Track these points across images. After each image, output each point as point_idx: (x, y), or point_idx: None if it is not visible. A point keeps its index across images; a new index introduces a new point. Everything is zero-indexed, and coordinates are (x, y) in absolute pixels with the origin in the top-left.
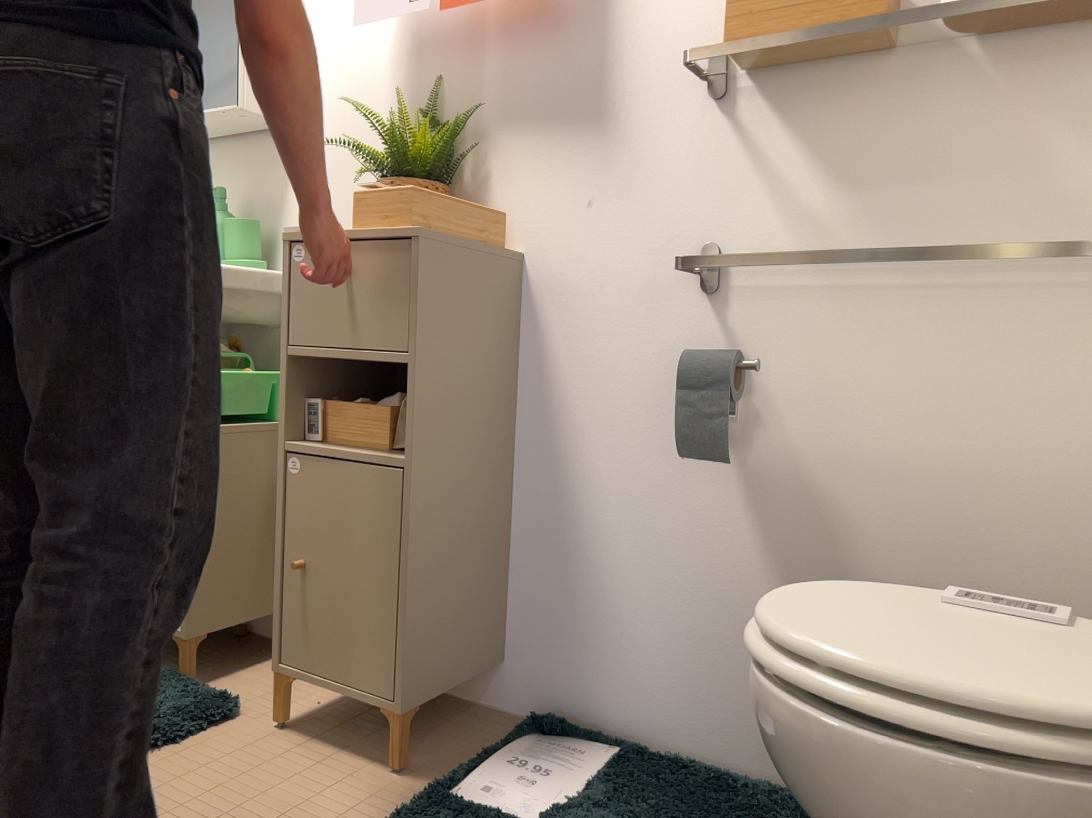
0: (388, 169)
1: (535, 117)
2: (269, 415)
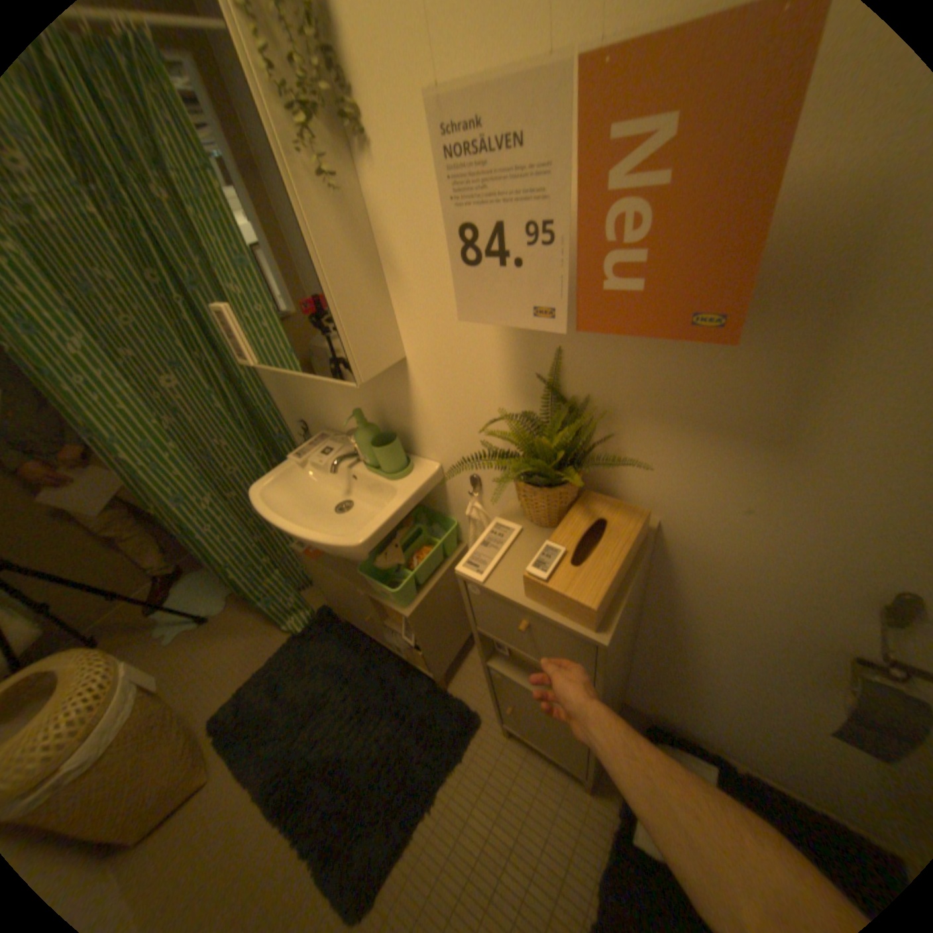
0: (523, 460)
1: (689, 416)
2: (444, 553)
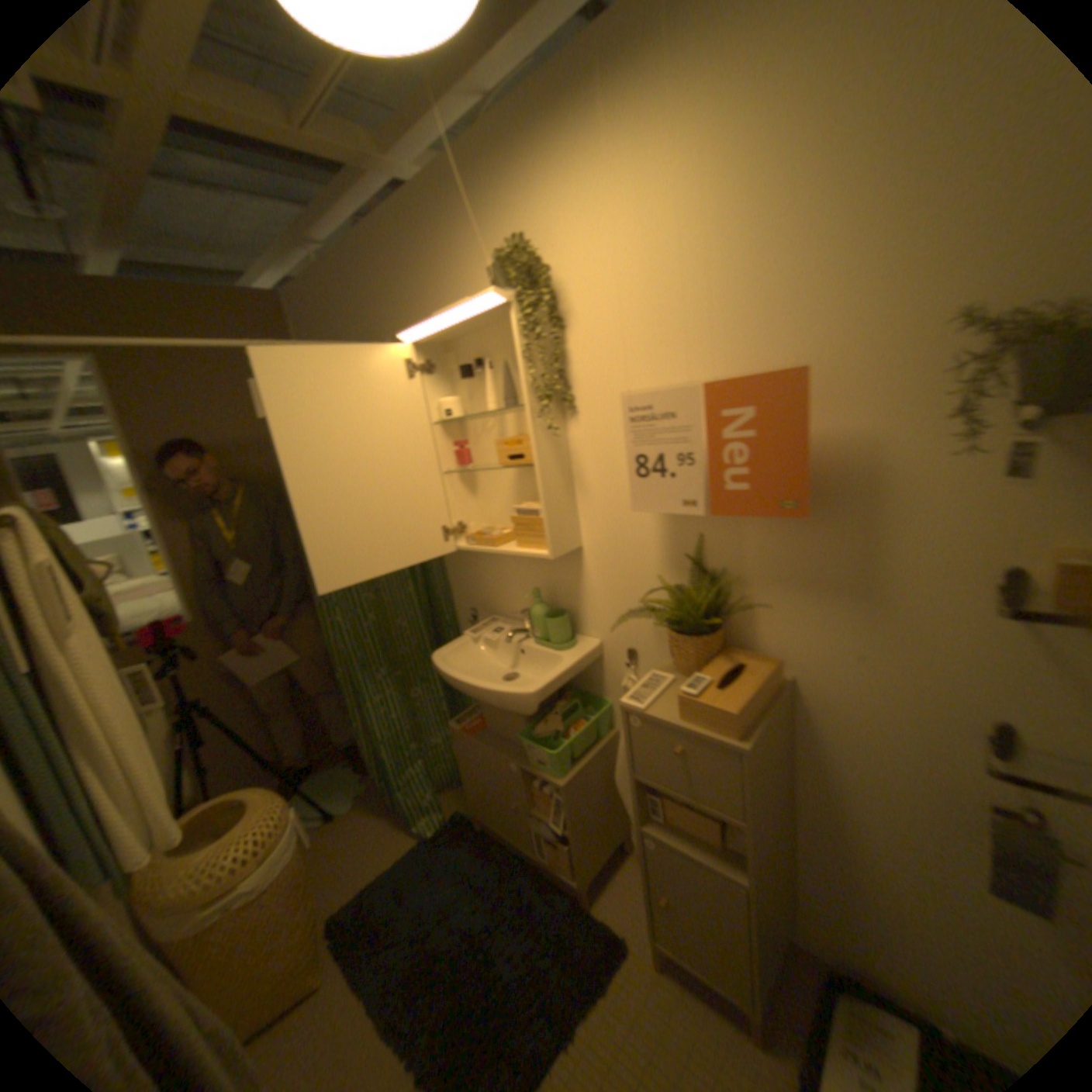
0: (675, 618)
1: (799, 580)
2: (596, 735)
